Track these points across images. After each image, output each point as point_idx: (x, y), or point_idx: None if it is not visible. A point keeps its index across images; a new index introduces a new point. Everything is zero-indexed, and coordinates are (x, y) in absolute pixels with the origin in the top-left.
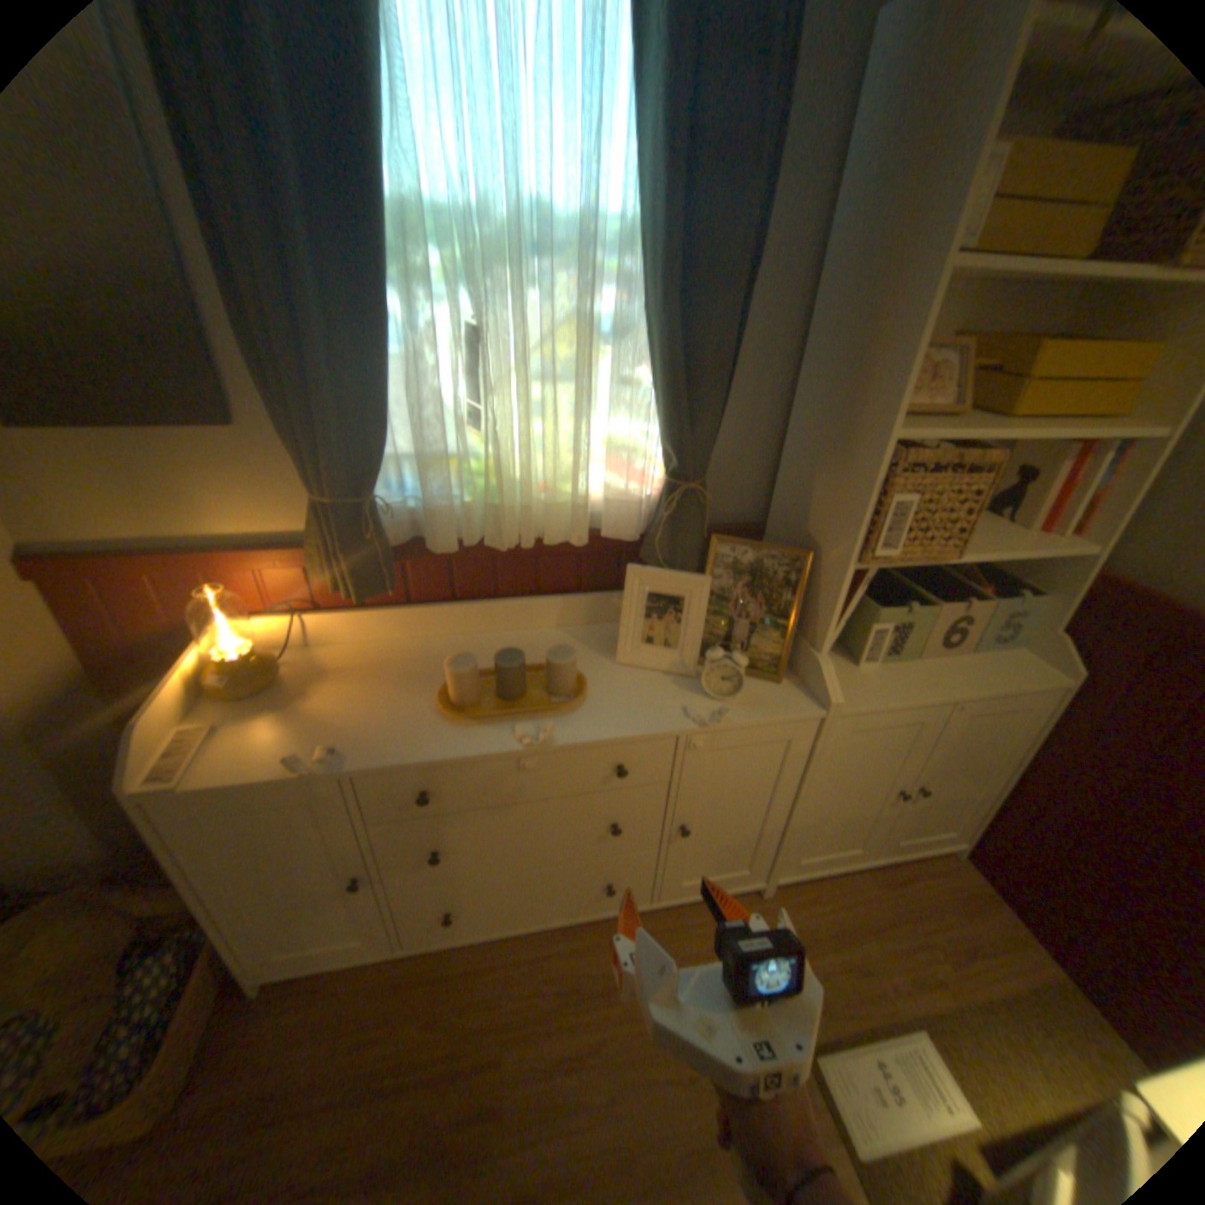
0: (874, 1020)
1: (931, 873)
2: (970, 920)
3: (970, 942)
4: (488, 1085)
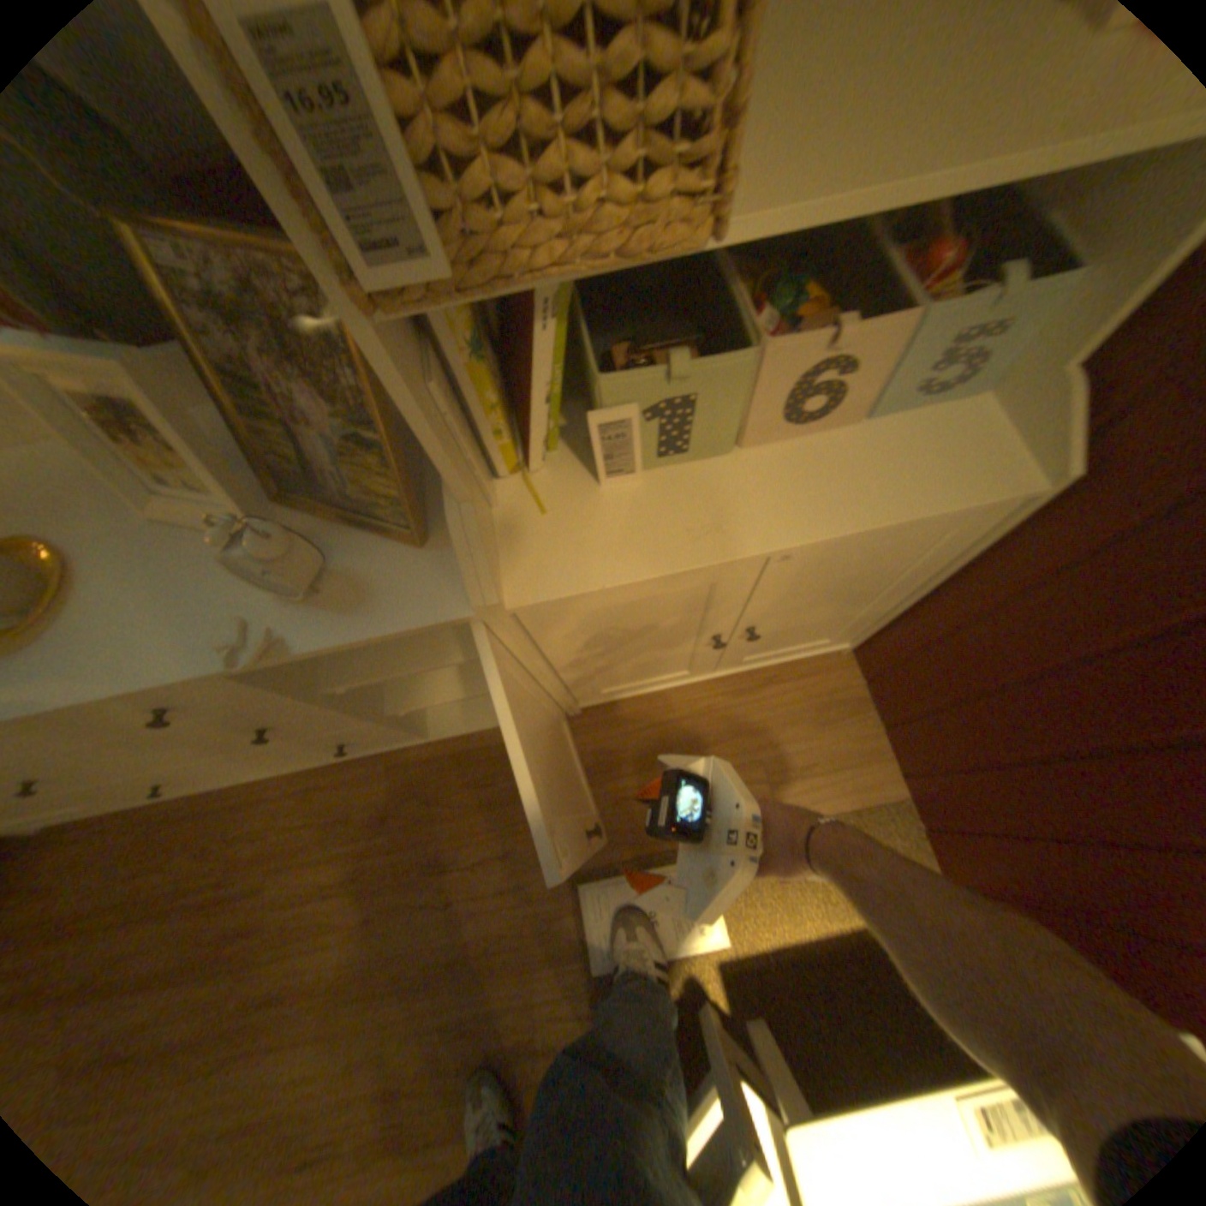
0: (655, 847)
1: (794, 673)
2: (818, 732)
3: (806, 758)
4: (249, 913)
